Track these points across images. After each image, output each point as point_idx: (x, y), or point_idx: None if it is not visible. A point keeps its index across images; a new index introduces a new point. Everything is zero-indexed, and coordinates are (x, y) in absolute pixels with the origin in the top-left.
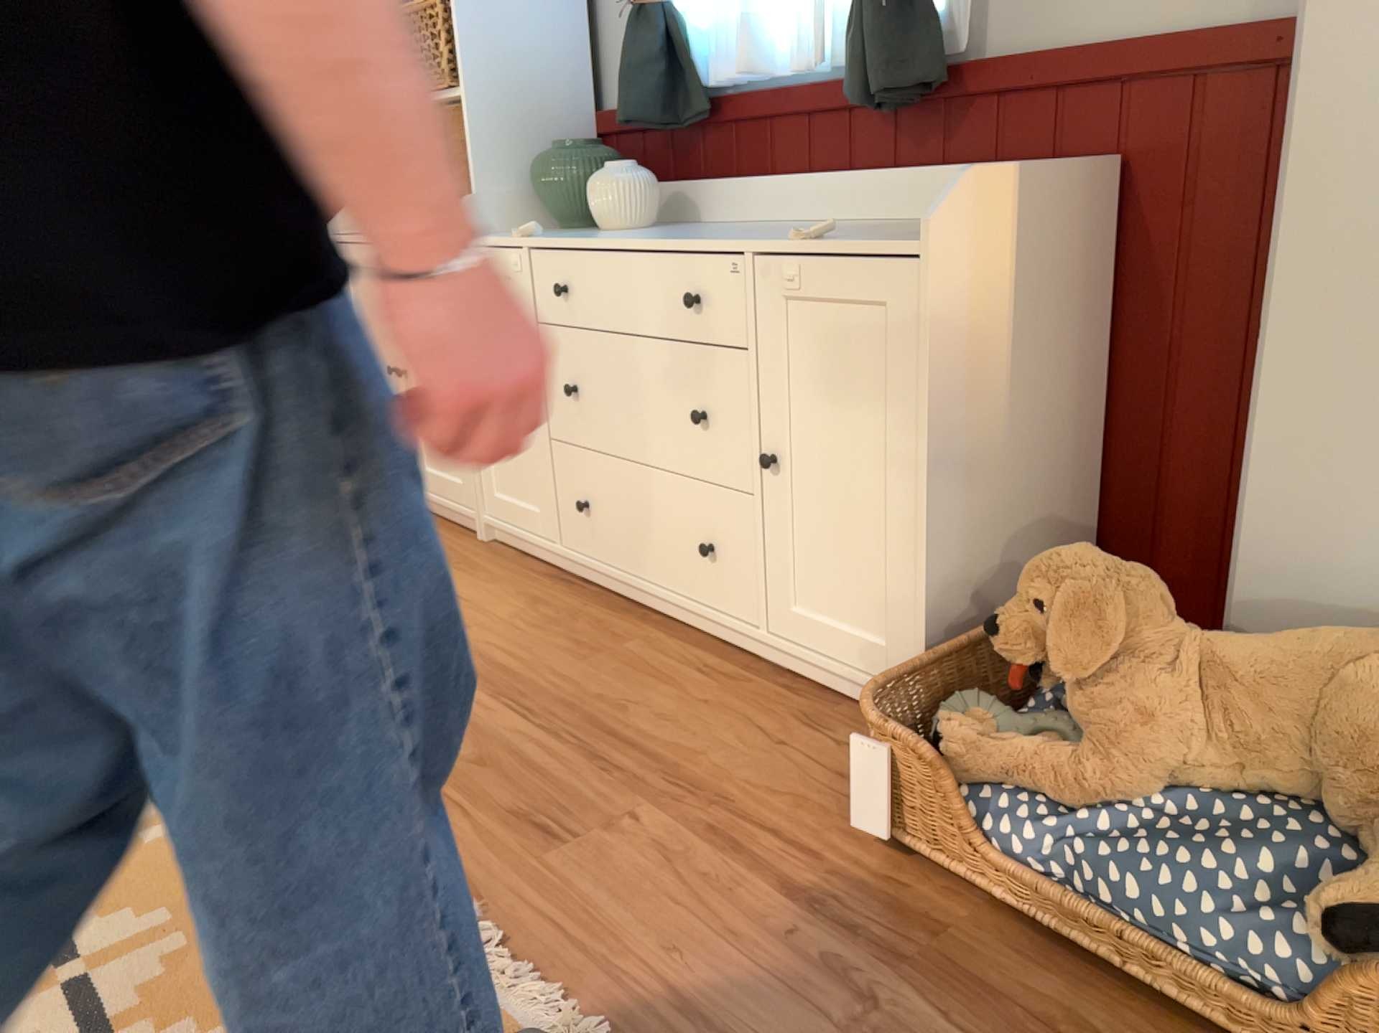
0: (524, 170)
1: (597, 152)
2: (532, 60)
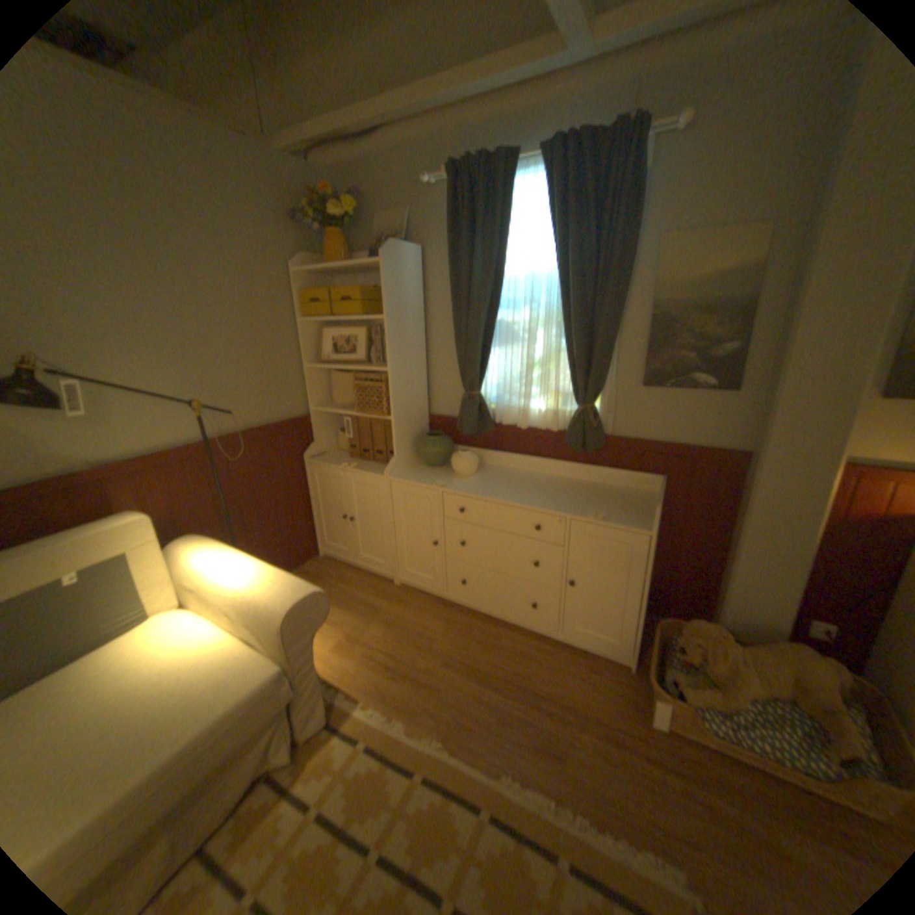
0: (410, 443)
1: (447, 440)
2: (413, 401)
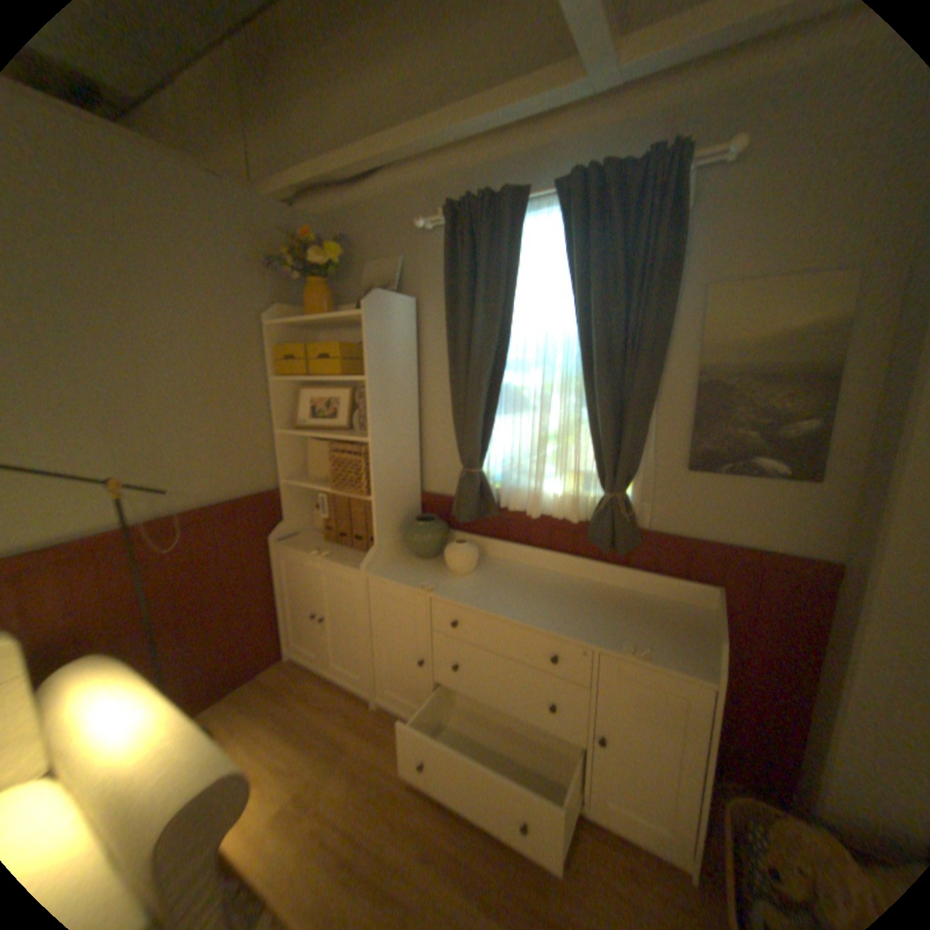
0: (396, 527)
1: (440, 526)
2: (400, 476)
